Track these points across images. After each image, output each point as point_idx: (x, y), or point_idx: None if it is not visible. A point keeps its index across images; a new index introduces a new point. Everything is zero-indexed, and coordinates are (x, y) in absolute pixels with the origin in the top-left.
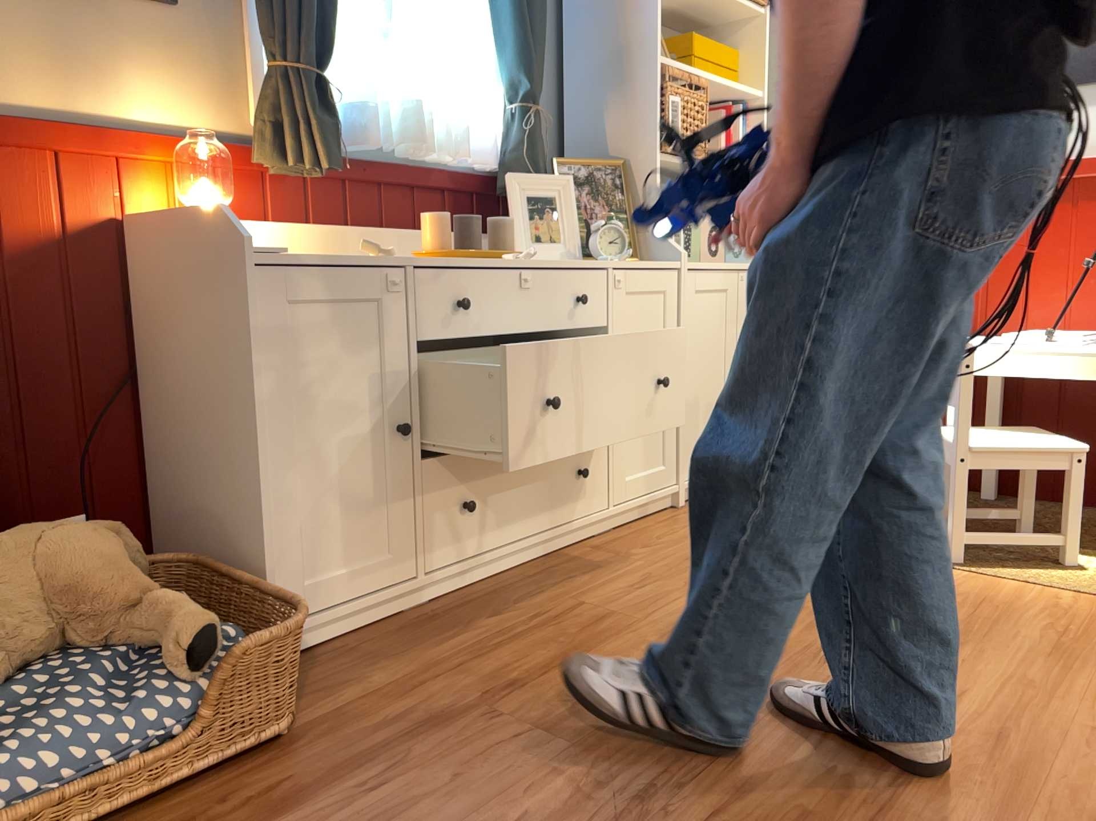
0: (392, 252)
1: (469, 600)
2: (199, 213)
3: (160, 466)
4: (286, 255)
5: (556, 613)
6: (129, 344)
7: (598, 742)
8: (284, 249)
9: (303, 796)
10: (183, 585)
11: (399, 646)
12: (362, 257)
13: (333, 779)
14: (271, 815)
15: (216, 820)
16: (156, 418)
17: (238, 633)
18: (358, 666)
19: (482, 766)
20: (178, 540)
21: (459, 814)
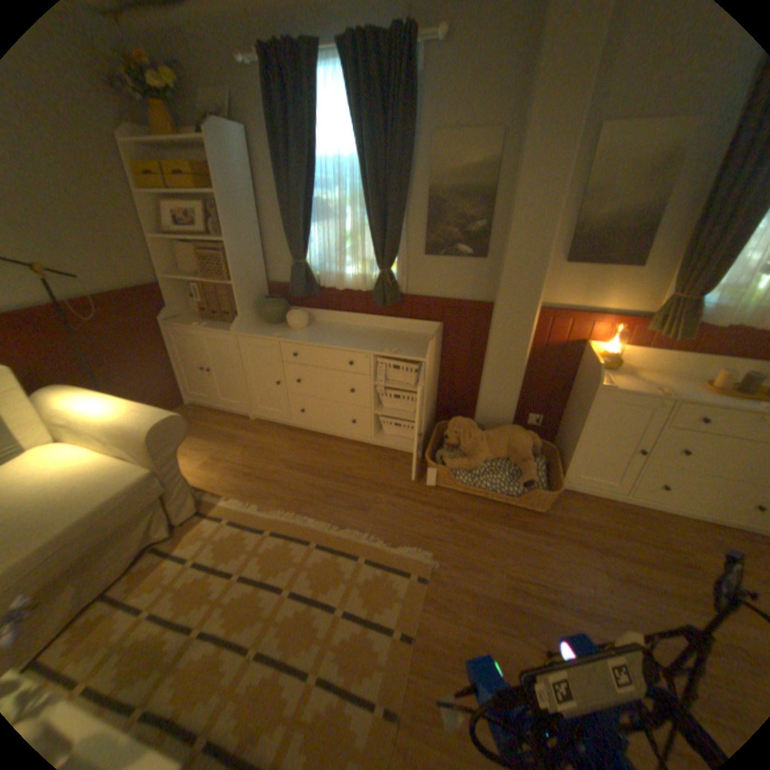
0: (673, 393)
1: (647, 517)
2: (597, 361)
3: (565, 414)
4: (620, 385)
5: (673, 549)
6: (573, 377)
7: (619, 595)
8: (616, 386)
9: (532, 531)
10: (550, 454)
11: (601, 513)
12: (658, 390)
13: (542, 533)
14: (522, 529)
15: (512, 519)
16: (570, 402)
17: (545, 482)
18: (582, 509)
19: (578, 566)
20: (560, 437)
21: (558, 570)
